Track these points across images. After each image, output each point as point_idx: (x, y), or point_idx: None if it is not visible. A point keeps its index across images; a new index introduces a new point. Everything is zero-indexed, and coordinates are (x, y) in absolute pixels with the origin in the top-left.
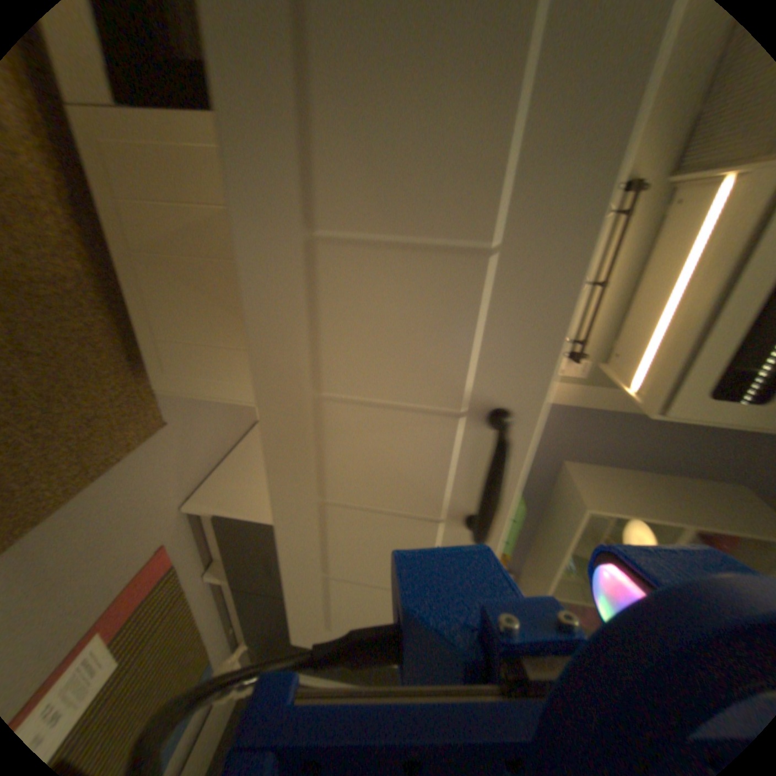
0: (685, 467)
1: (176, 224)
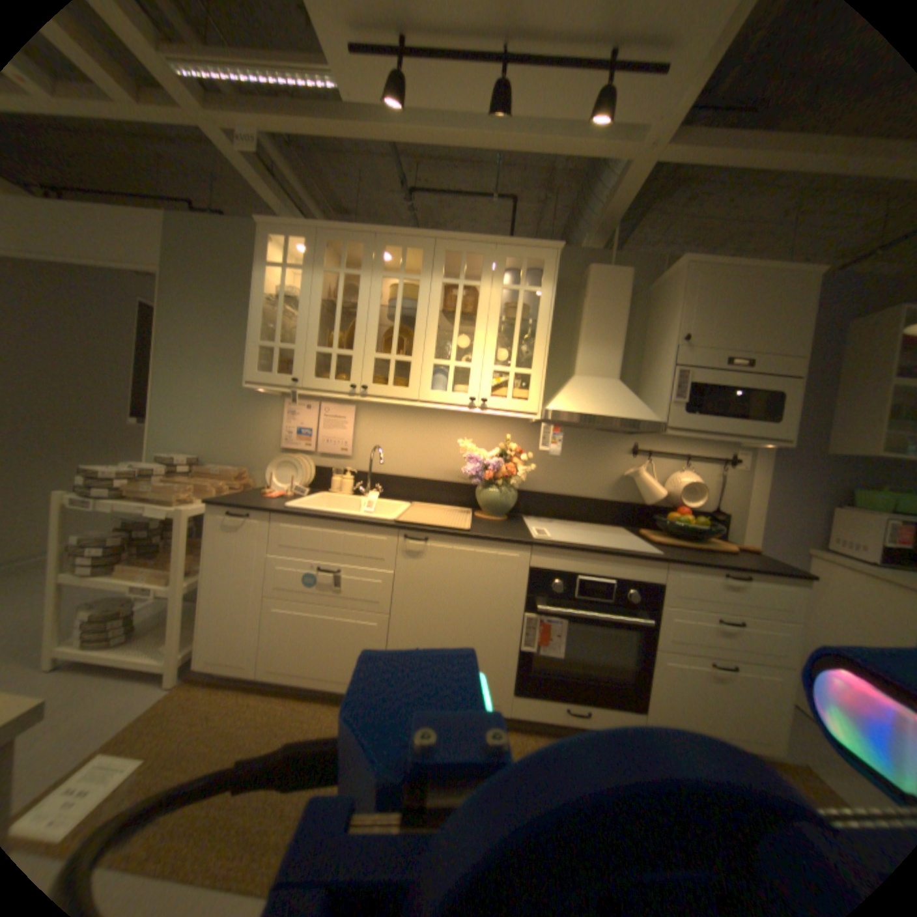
0: (827, 367)
1: (690, 706)
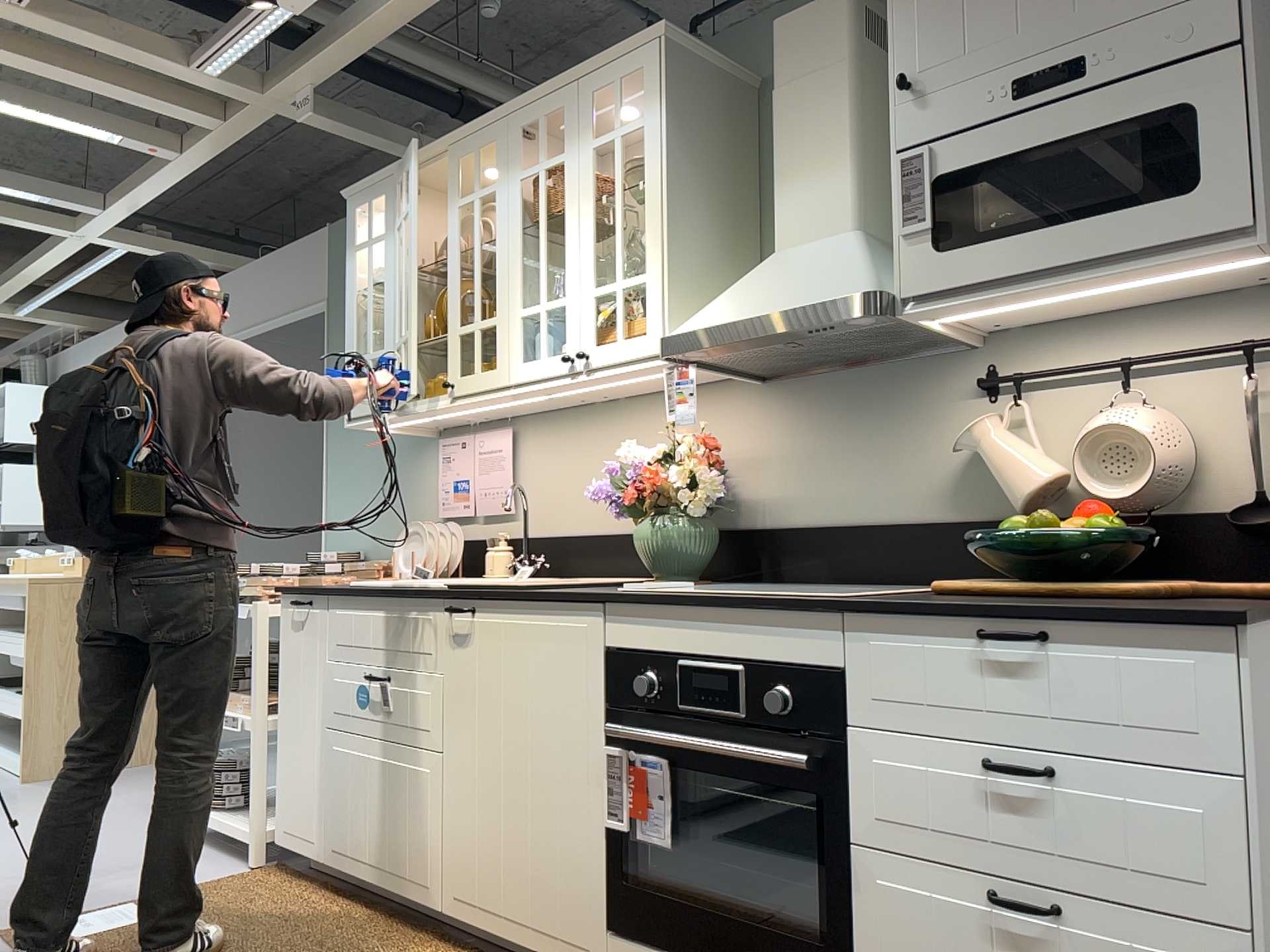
0: None
1: None
